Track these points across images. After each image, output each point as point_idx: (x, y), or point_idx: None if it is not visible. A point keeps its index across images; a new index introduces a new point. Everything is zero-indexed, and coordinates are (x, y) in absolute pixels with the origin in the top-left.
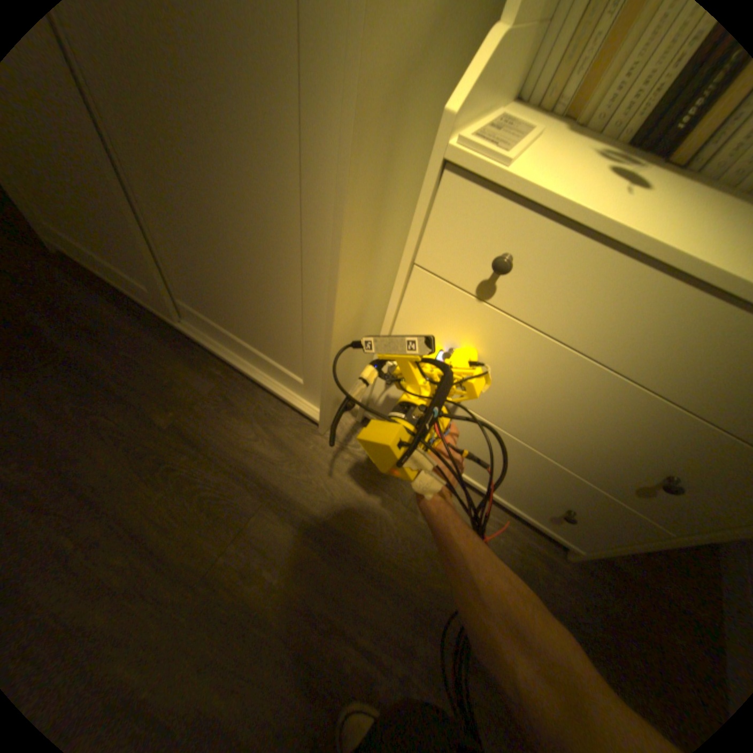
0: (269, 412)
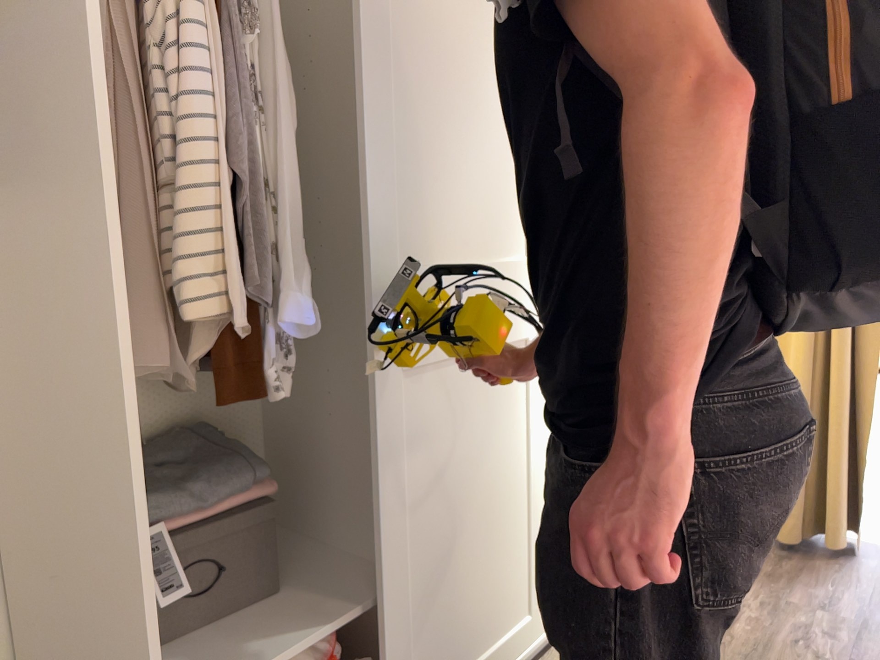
0: None
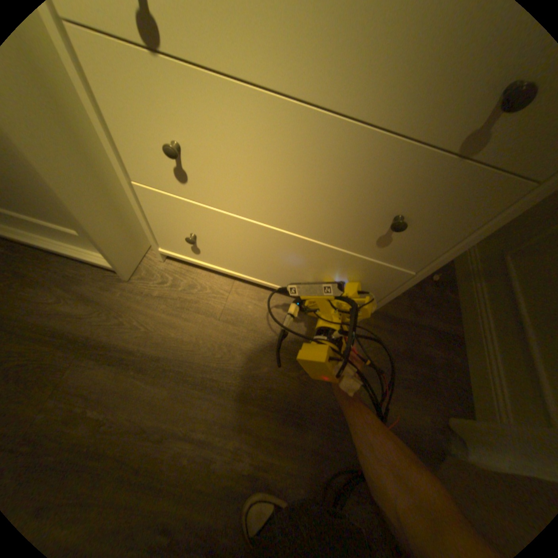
0: (67, 274)
